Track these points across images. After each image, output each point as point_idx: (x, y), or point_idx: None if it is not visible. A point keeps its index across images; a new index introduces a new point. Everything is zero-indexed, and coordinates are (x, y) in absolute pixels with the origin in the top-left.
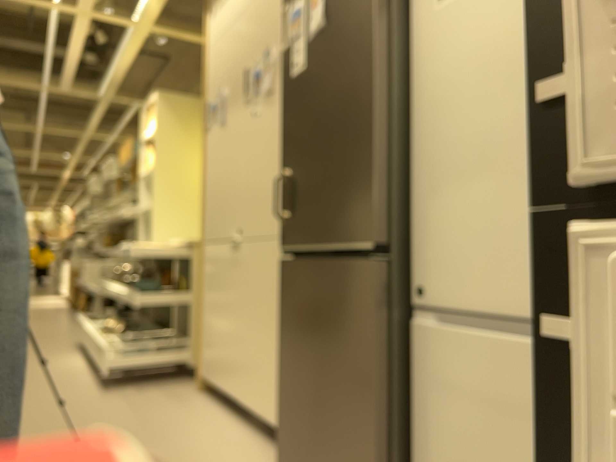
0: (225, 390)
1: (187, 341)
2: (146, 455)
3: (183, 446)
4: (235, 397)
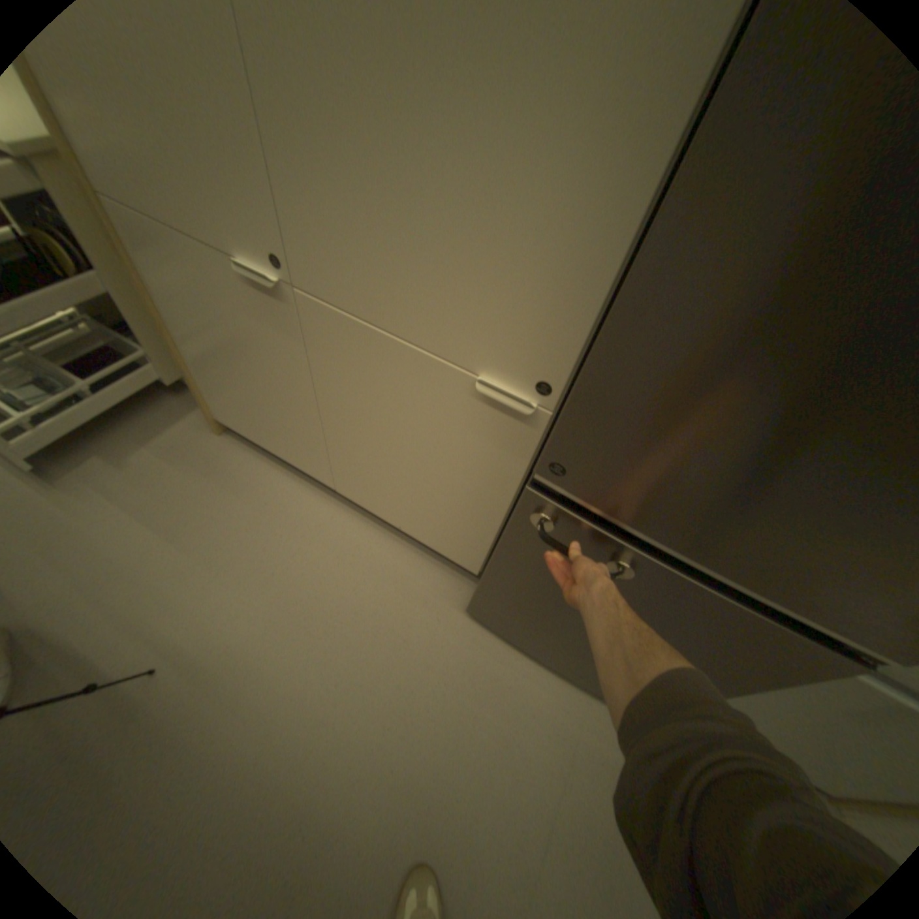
0: (293, 462)
1: (138, 348)
2: (277, 639)
3: (309, 592)
4: (324, 481)
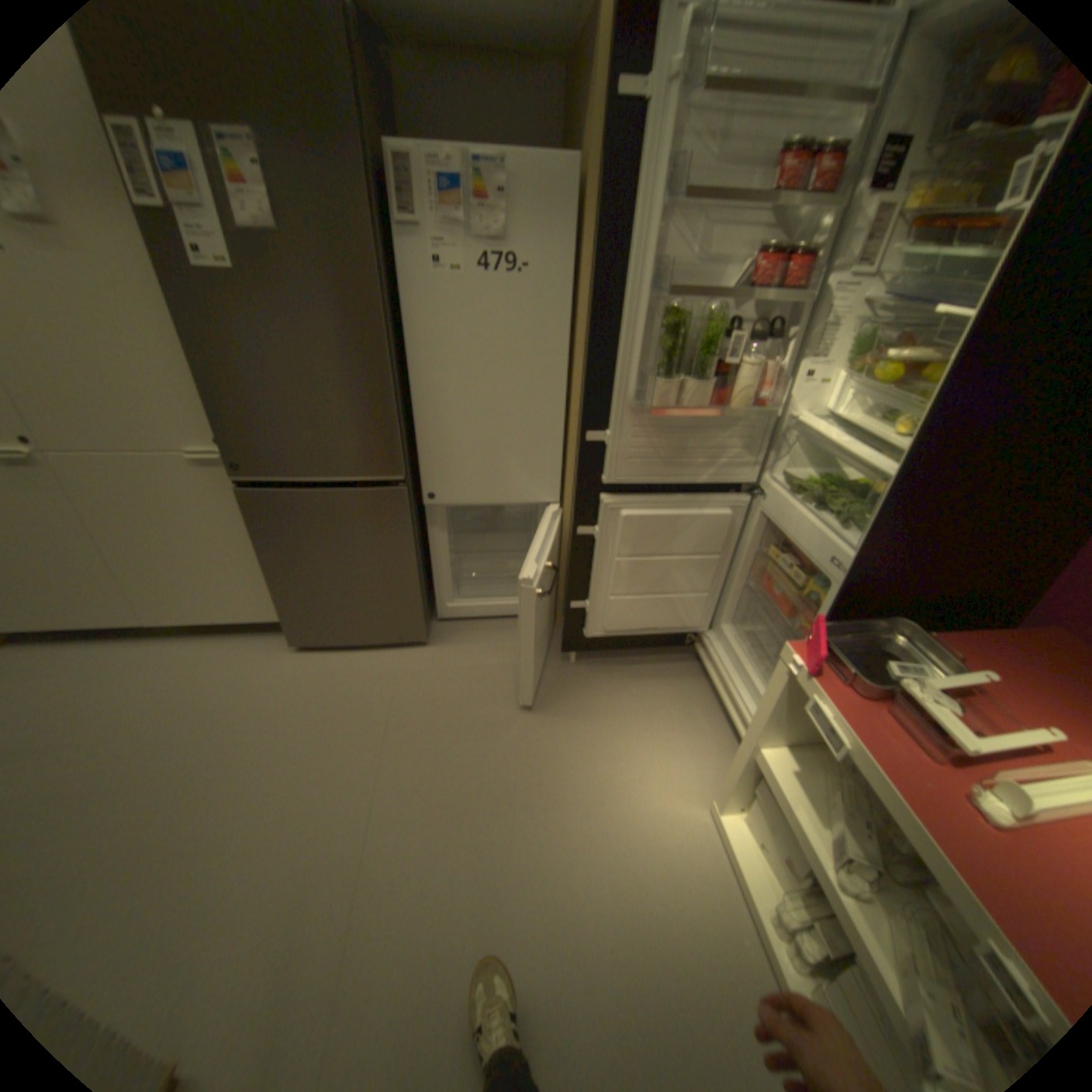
0: (93, 625)
1: None
2: (125, 734)
3: (145, 699)
4: (130, 624)
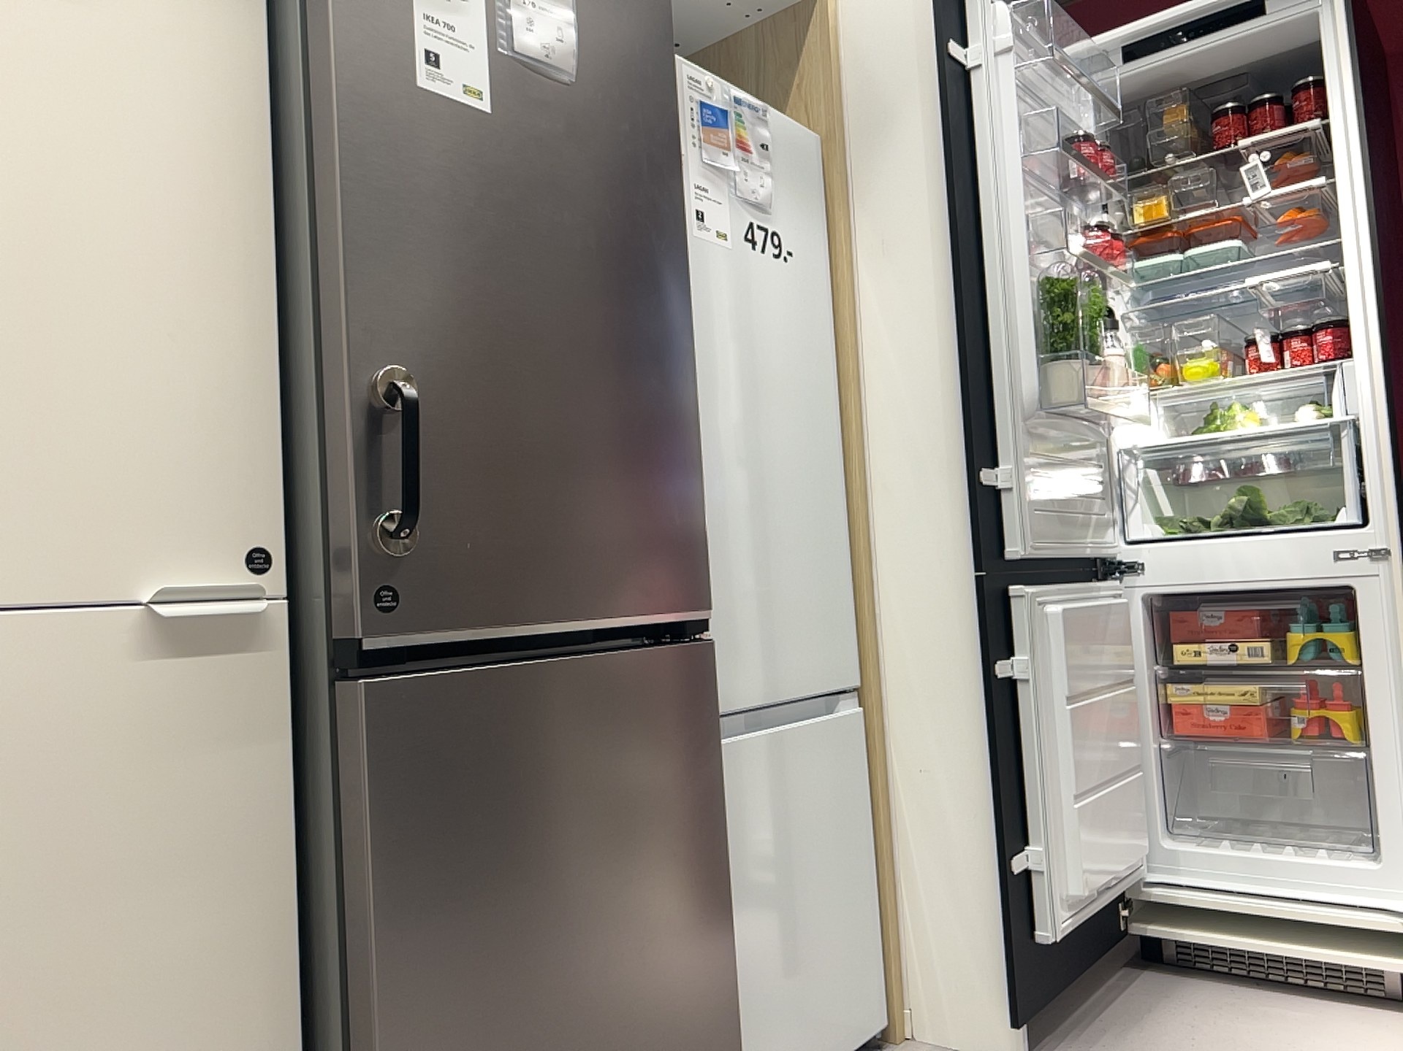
0: None
1: None
2: None
3: None
4: None
